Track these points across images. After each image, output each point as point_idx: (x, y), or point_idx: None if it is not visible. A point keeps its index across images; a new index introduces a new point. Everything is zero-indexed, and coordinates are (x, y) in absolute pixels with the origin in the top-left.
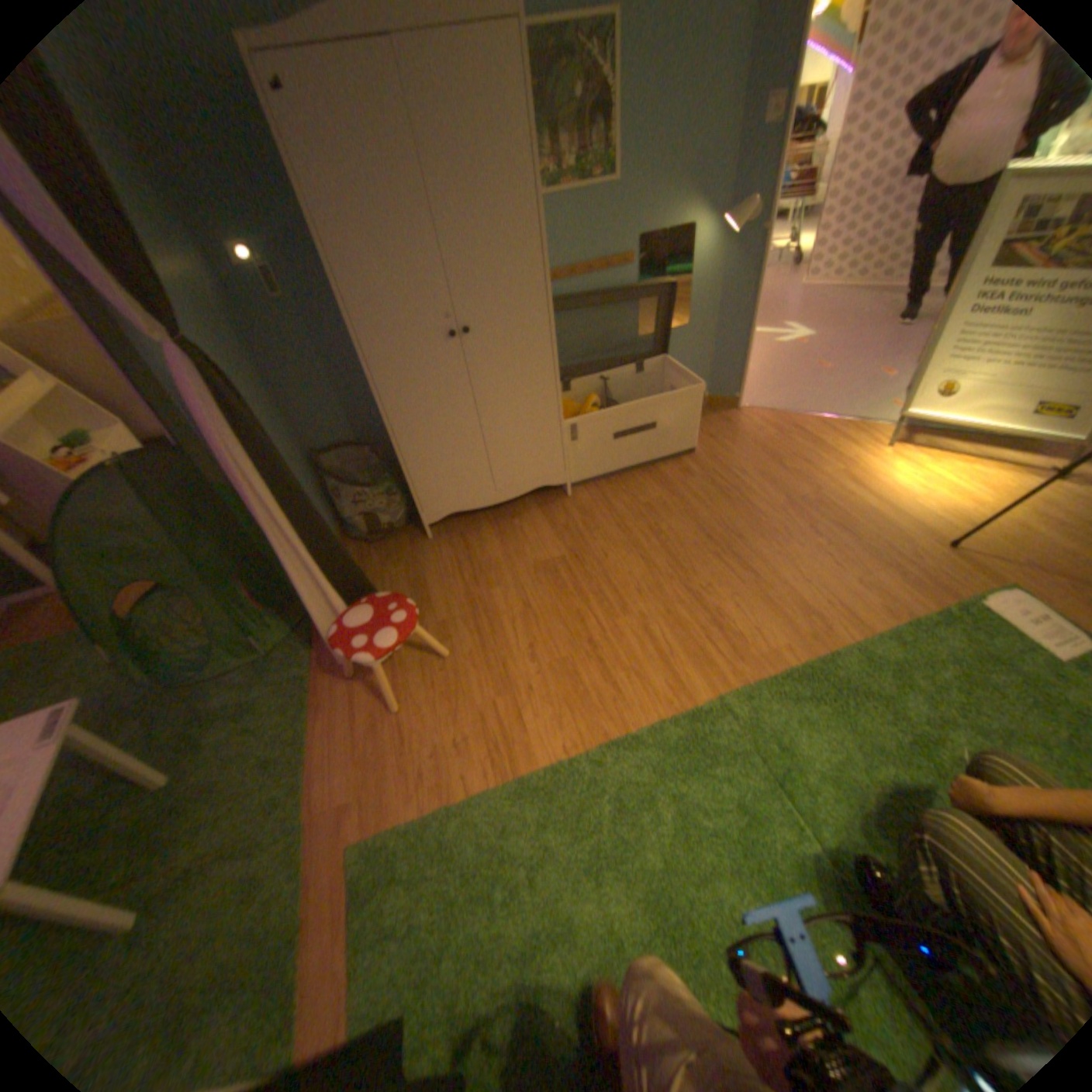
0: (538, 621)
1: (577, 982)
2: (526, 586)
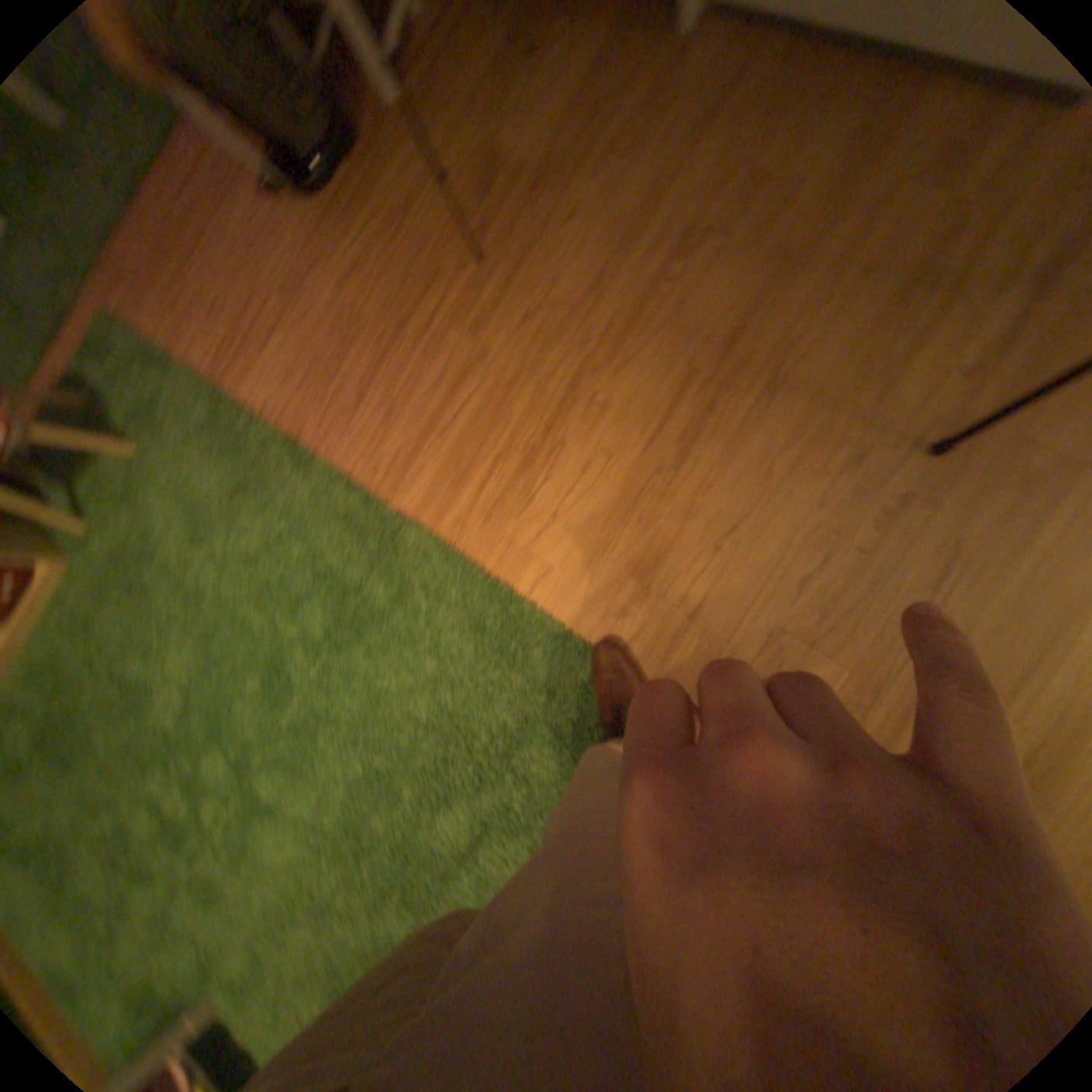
0: (397, 233)
1: (120, 532)
2: (442, 165)
